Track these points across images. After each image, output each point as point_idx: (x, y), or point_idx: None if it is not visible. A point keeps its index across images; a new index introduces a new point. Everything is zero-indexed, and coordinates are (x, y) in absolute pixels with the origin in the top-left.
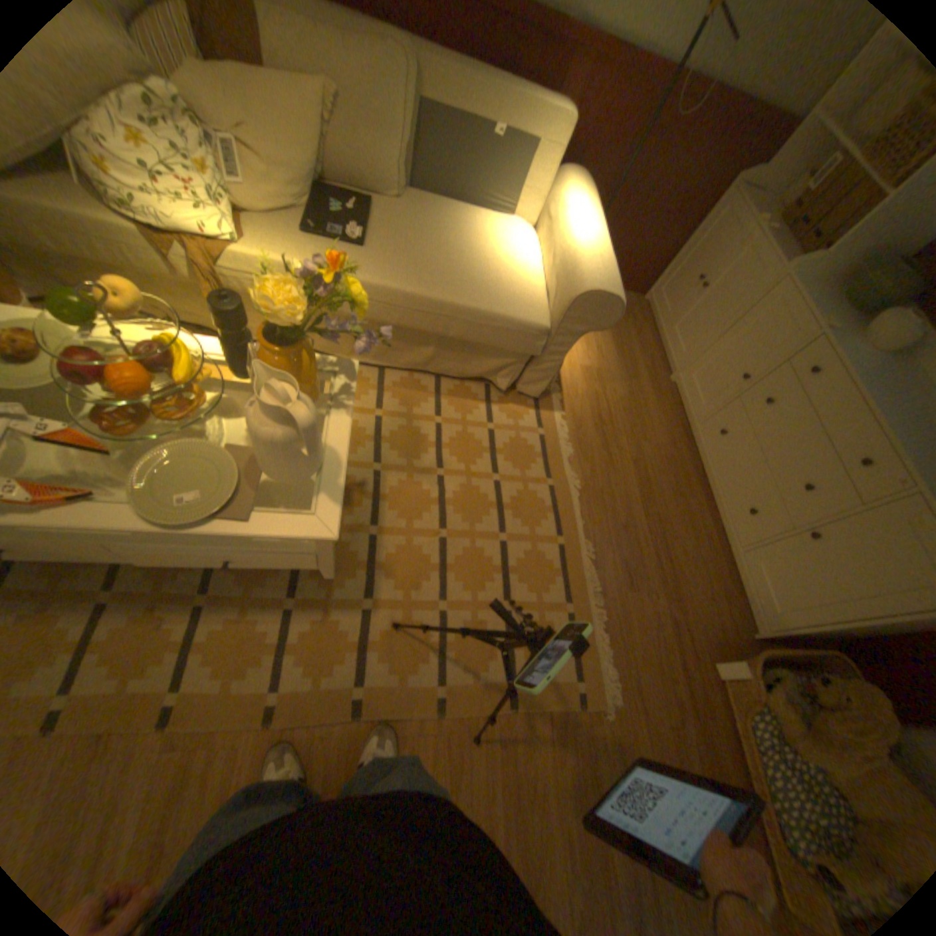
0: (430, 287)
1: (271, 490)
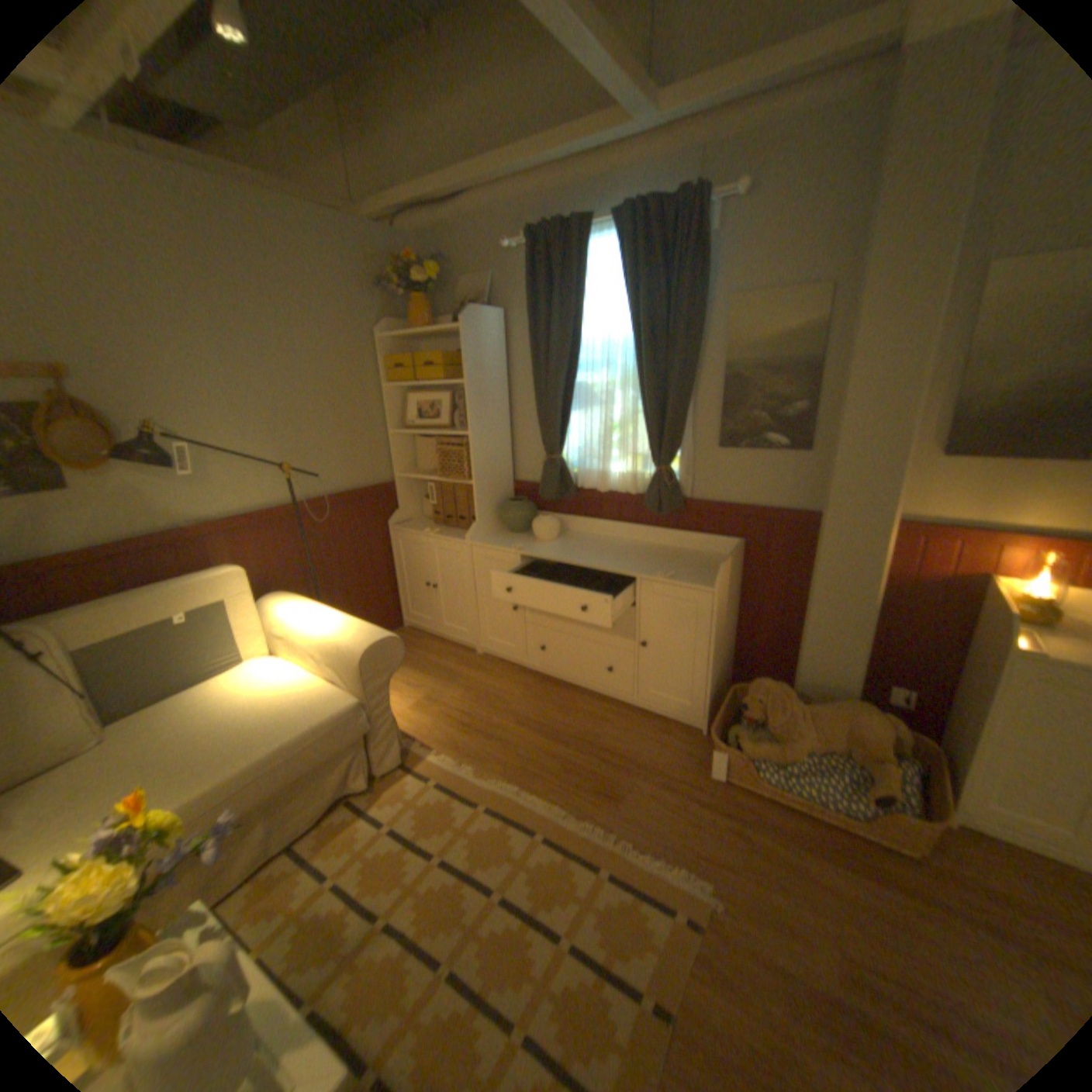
0: (213, 772)
1: None
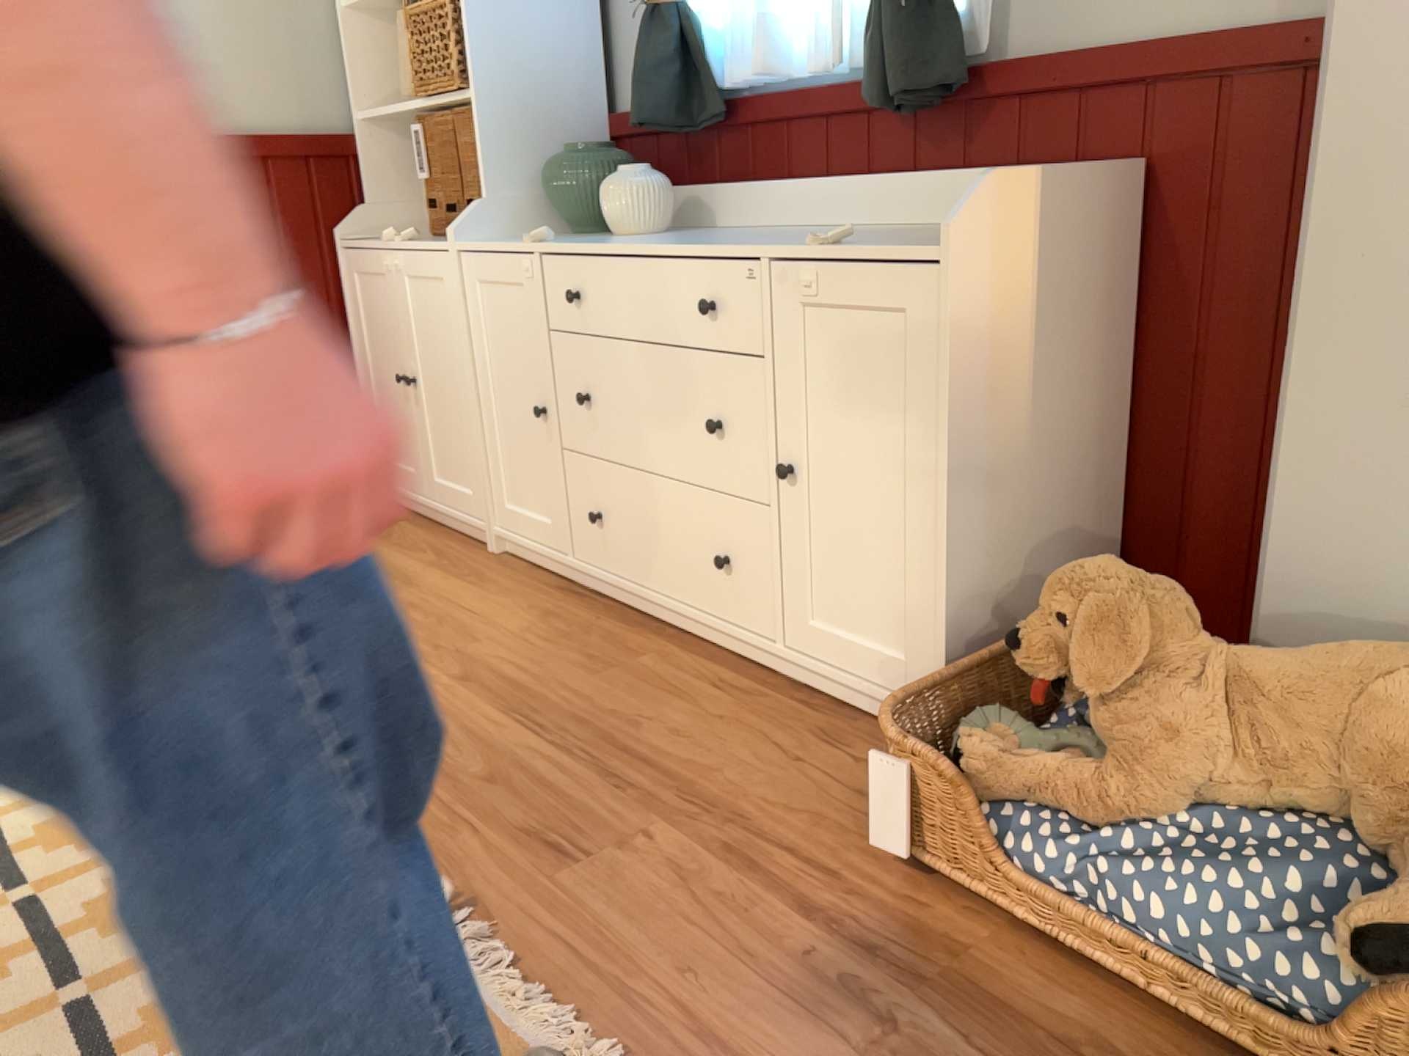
0: None
1: None
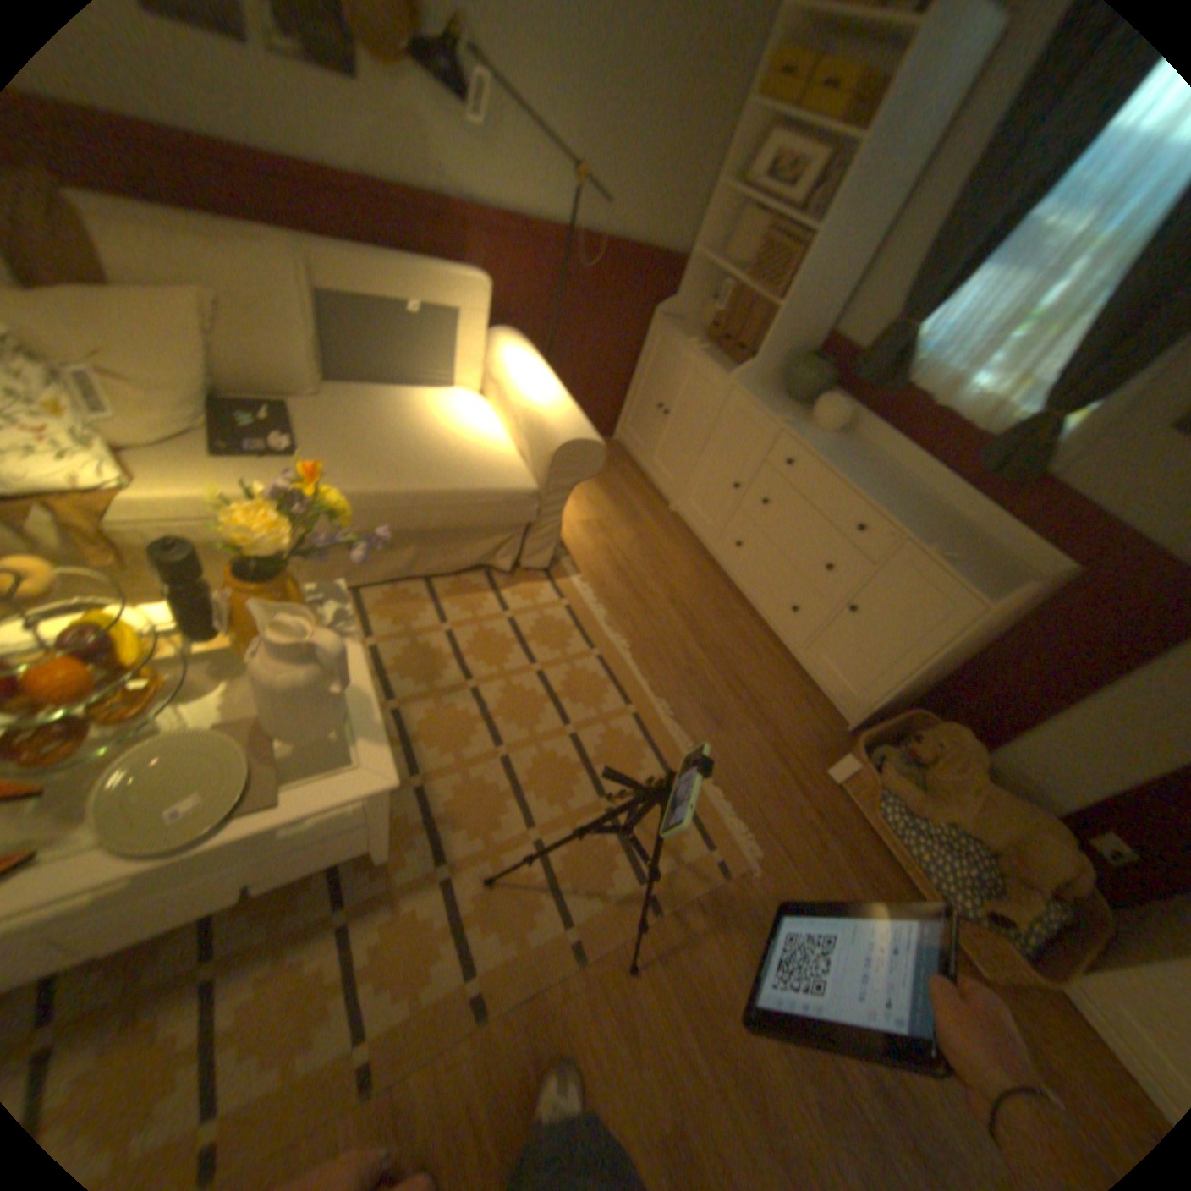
0: (391, 481)
1: (278, 770)
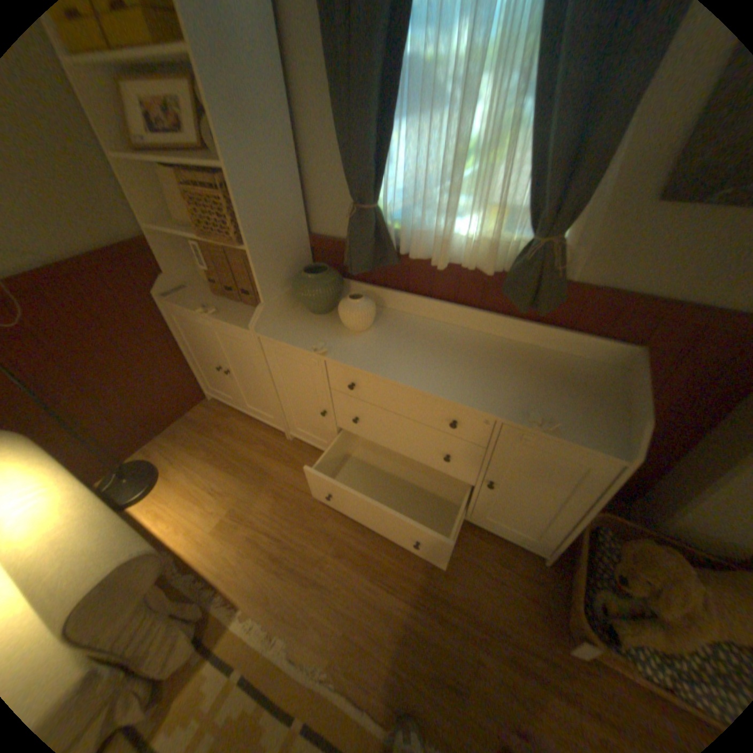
0: None
1: None
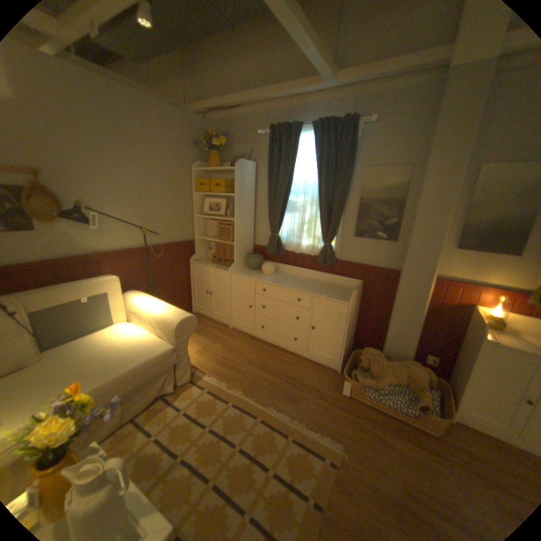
0: (100, 378)
1: None
